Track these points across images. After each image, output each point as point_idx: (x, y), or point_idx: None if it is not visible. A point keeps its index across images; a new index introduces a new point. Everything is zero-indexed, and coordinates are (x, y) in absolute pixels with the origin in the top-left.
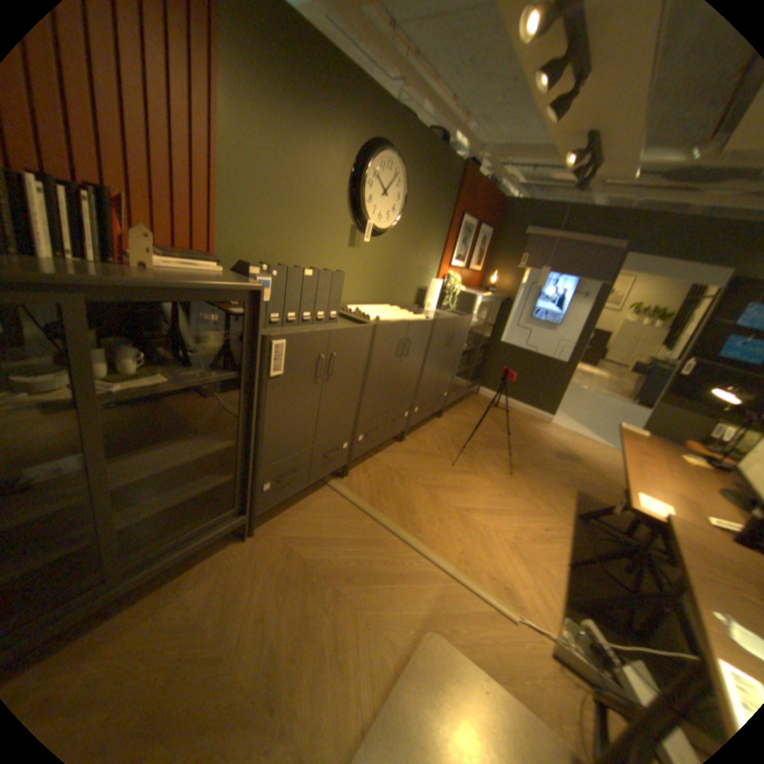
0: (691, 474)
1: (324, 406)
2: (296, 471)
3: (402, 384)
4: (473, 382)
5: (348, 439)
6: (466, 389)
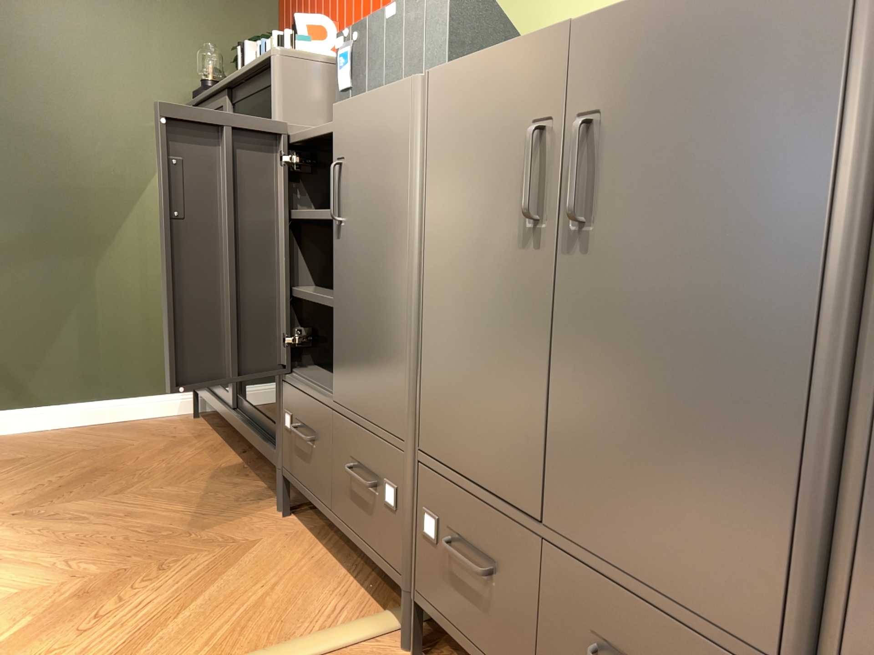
0: None
1: (338, 302)
2: (313, 443)
3: (608, 411)
4: None
5: (396, 483)
6: None
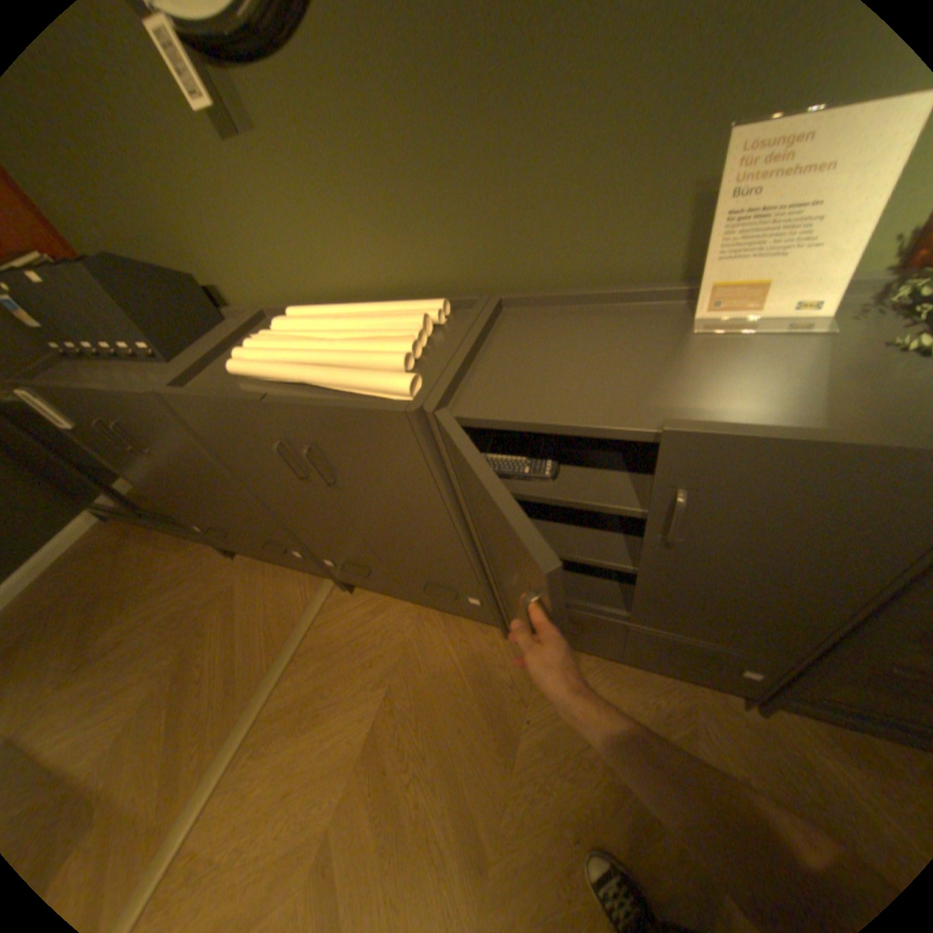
0: None
1: (188, 488)
2: (228, 538)
3: (387, 537)
4: None
5: (297, 551)
6: None
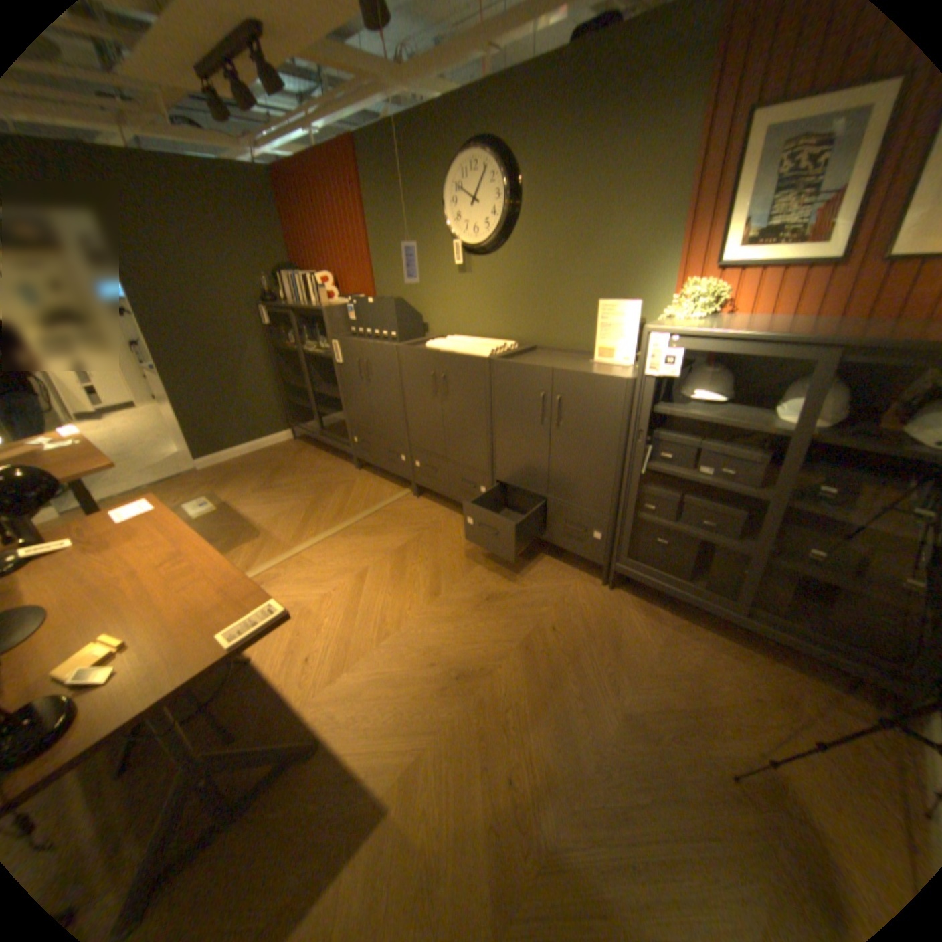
0: (101, 612)
1: (374, 404)
2: (371, 446)
3: (456, 435)
4: (833, 641)
5: (405, 455)
6: (757, 618)
